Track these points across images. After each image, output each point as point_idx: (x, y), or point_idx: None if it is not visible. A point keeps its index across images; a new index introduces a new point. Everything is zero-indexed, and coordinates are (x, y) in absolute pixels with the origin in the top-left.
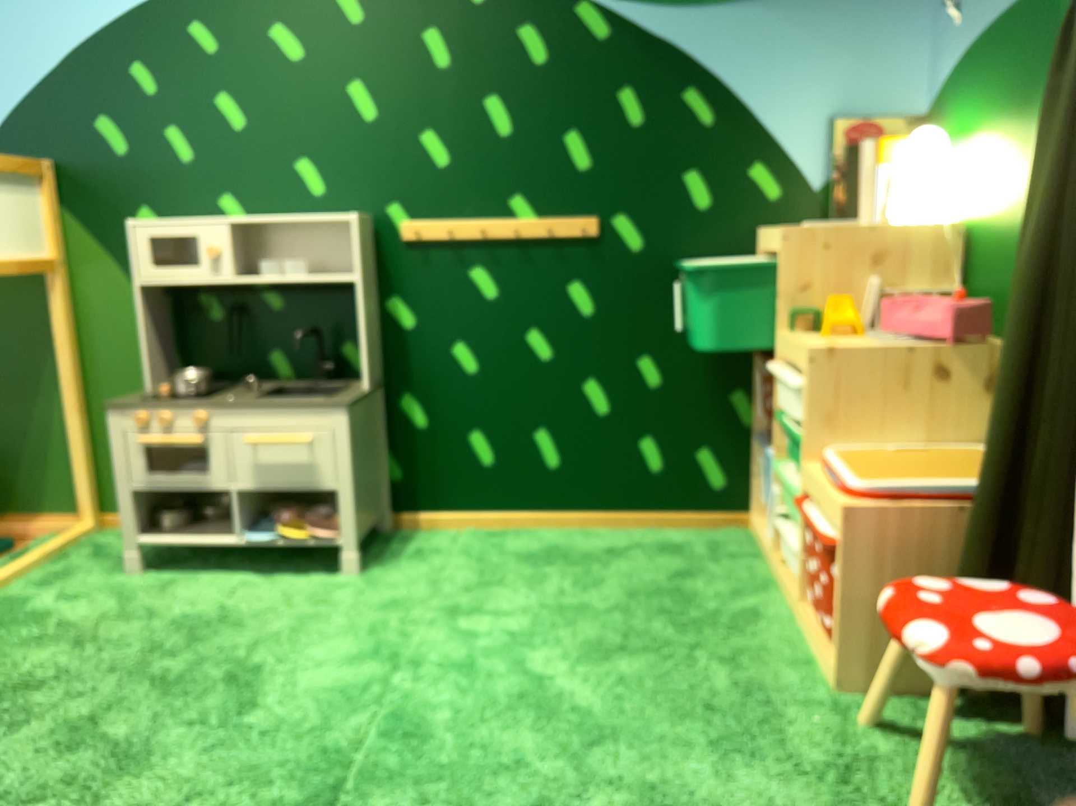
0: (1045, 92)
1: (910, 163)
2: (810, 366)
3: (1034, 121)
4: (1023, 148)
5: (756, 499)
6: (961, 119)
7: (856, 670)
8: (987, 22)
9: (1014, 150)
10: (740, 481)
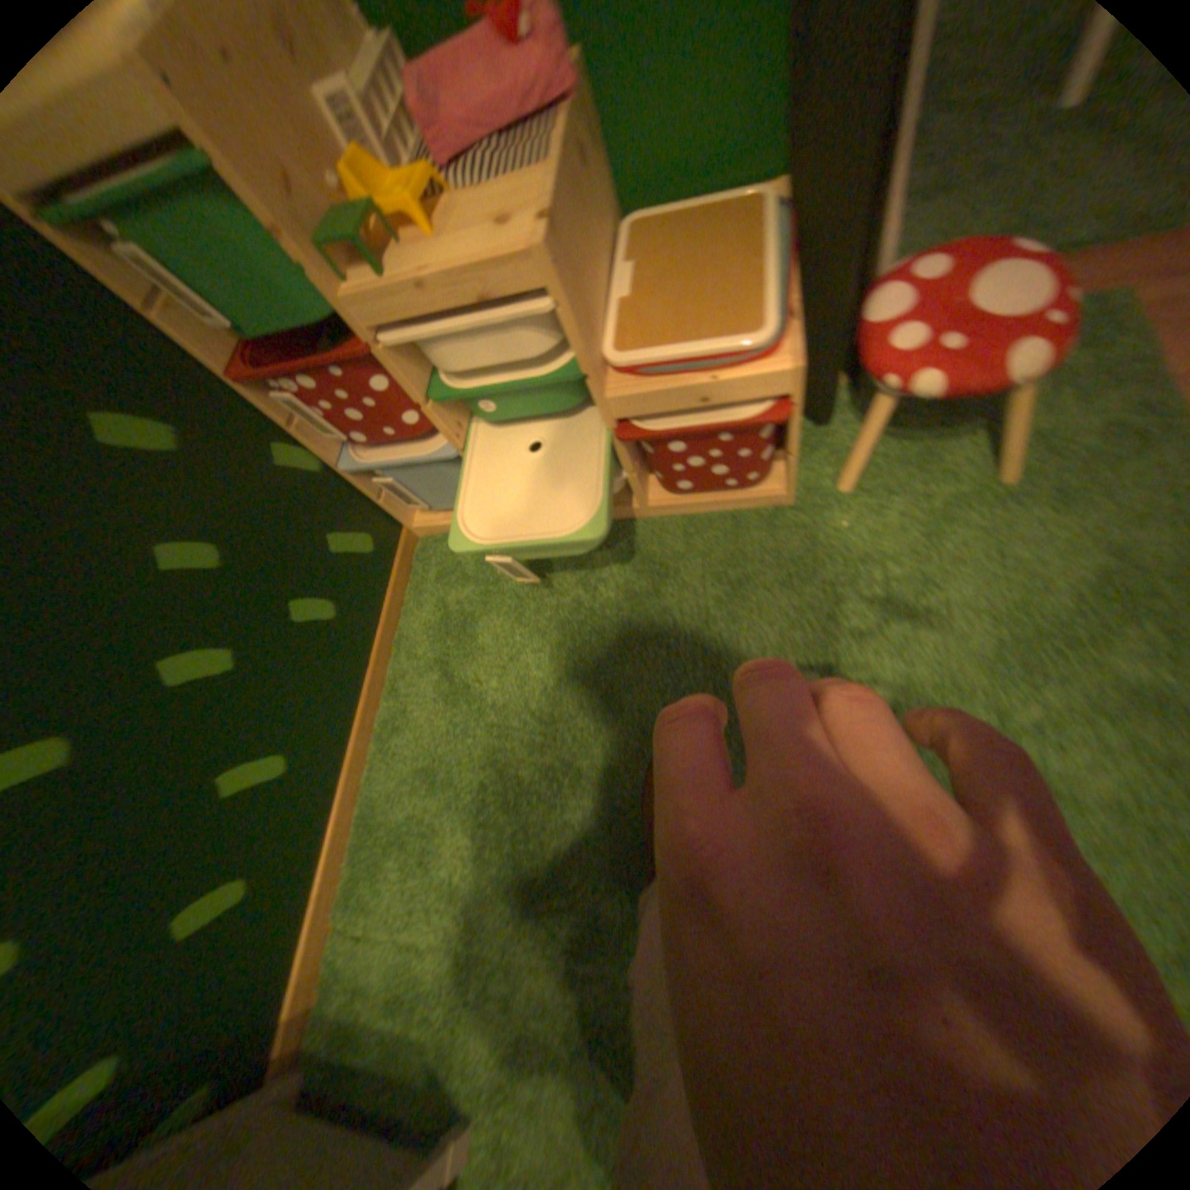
0: None
1: None
2: (560, 263)
3: None
4: None
5: (417, 505)
6: None
7: (786, 472)
8: None
9: None
10: (376, 514)
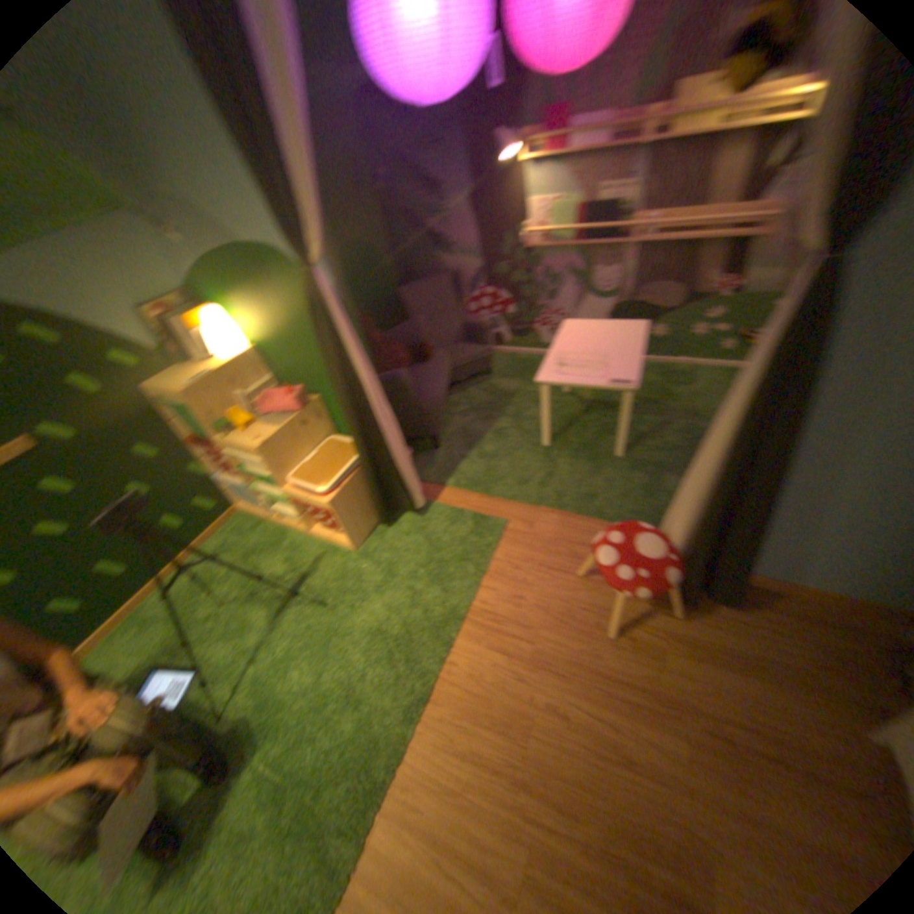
0: (270, 298)
1: (205, 328)
2: (257, 457)
3: (270, 309)
4: (269, 320)
5: (234, 502)
6: (213, 298)
7: (352, 542)
8: (204, 252)
9: (264, 320)
10: (218, 500)
